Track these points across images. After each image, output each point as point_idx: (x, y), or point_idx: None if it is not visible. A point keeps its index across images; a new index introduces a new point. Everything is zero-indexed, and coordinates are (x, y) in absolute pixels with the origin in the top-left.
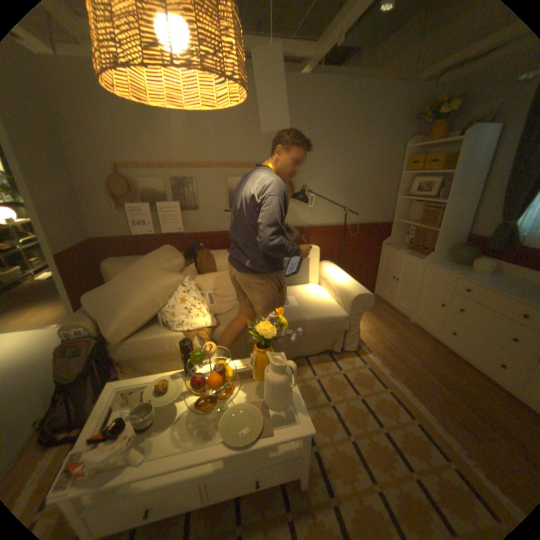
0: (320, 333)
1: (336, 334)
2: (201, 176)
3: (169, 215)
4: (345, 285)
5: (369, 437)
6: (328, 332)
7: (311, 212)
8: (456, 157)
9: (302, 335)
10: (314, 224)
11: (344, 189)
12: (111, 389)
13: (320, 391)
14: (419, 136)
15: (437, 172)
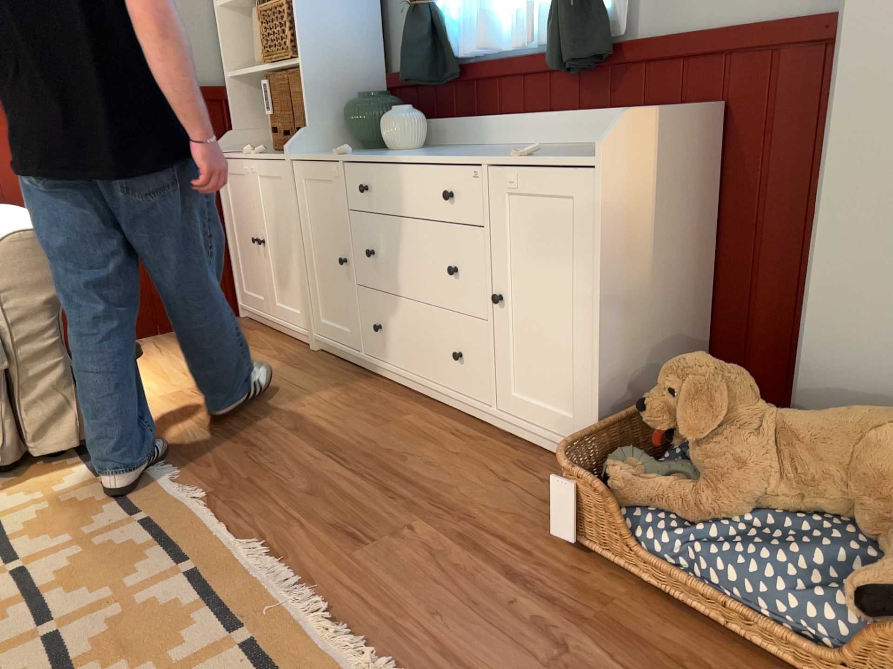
0: None
1: None
2: None
3: None
4: None
5: None
6: None
7: None
8: None
9: None
10: None
11: None
12: None
13: None
14: None
15: None
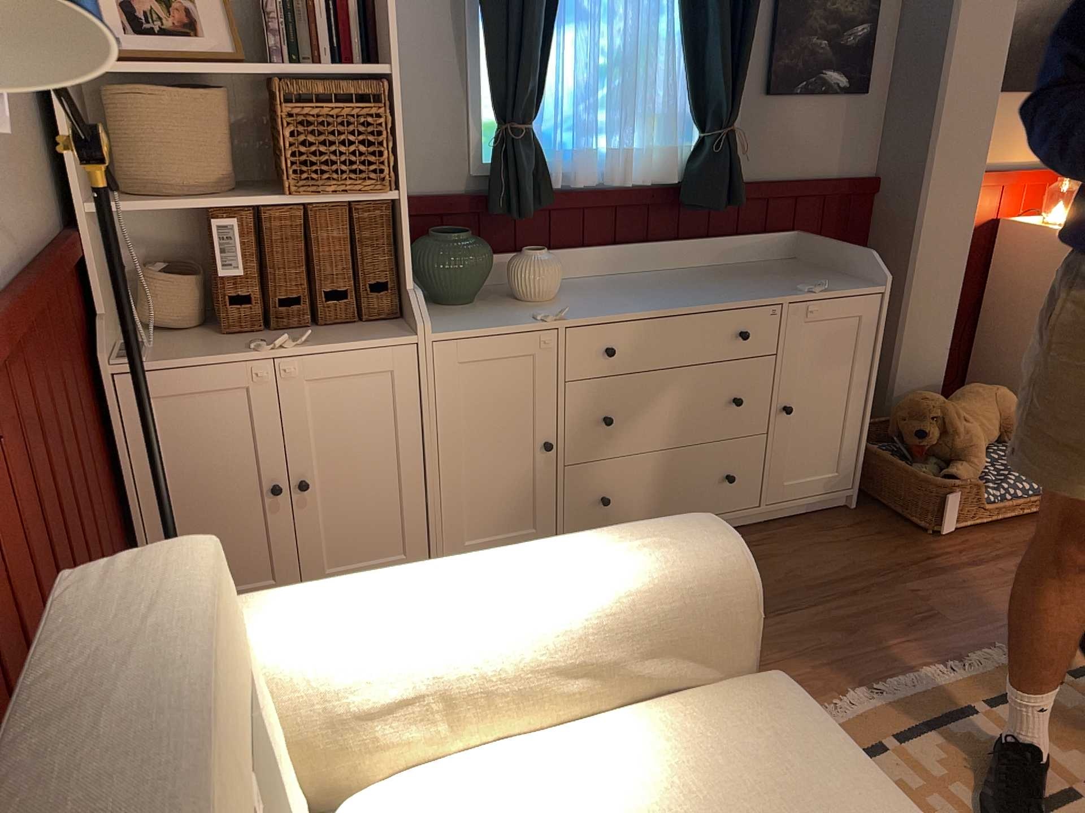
0: None
1: None
2: None
3: None
4: (623, 580)
5: None
6: None
7: None
8: None
9: None
10: None
11: None
12: None
13: None
14: None
15: None
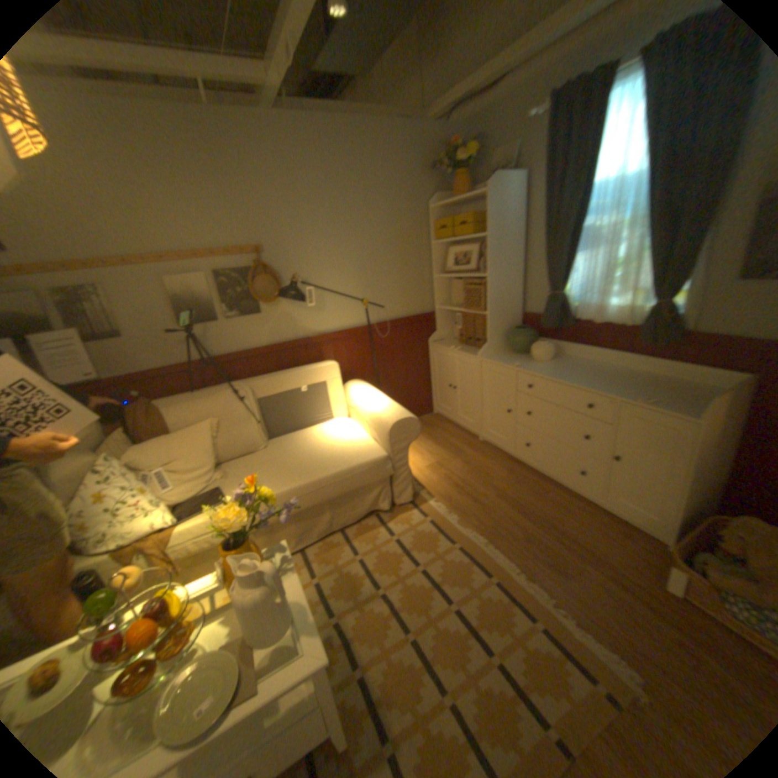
0: (353, 490)
1: (376, 485)
2: (111, 281)
3: (58, 354)
4: (377, 412)
5: (433, 625)
6: (363, 486)
7: (316, 313)
8: (485, 217)
9: (324, 501)
10: (325, 331)
11: (358, 274)
12: None
13: (364, 578)
14: (441, 193)
15: (470, 239)
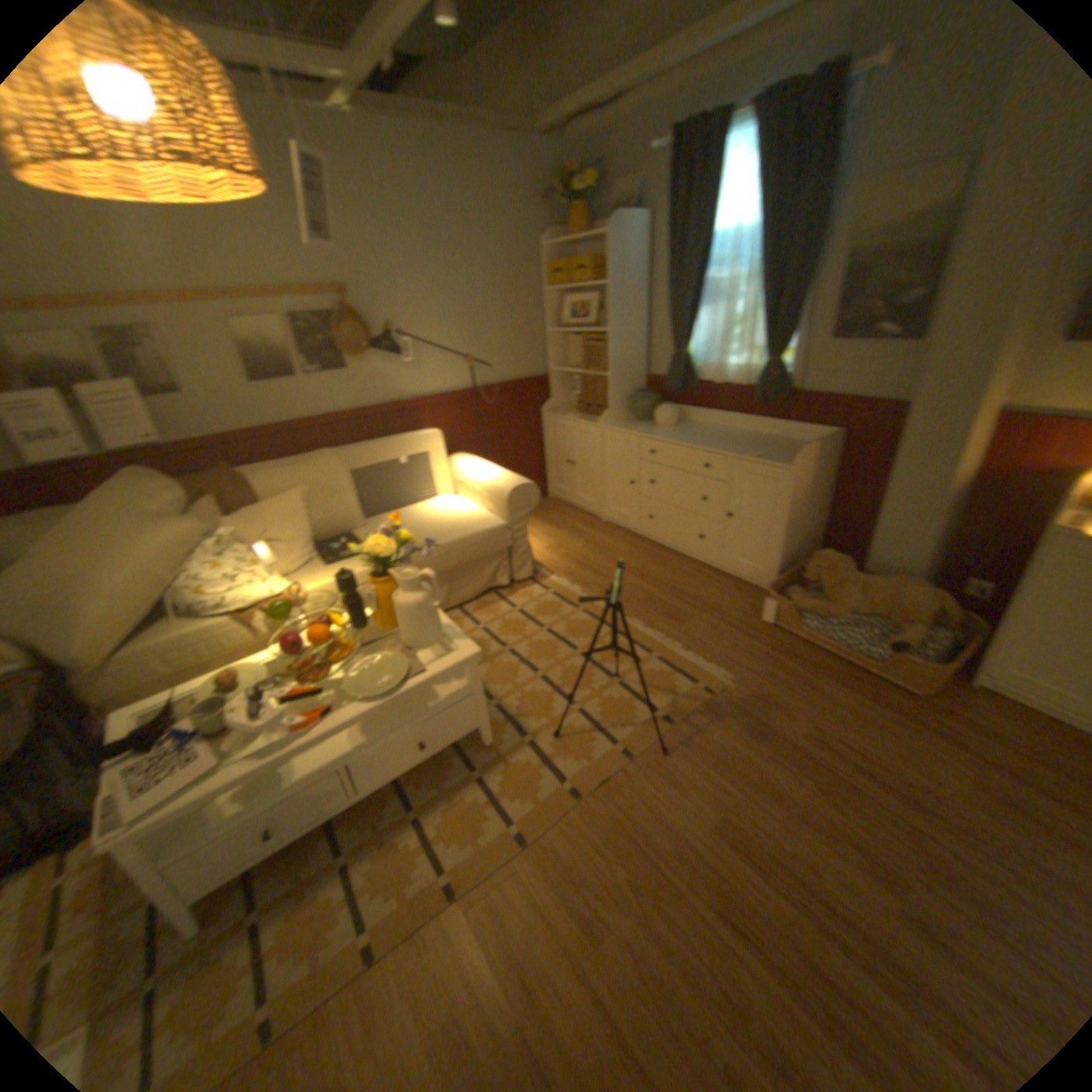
0: (471, 563)
1: (494, 558)
2: (165, 322)
3: (111, 409)
4: (492, 481)
5: (560, 665)
6: (482, 556)
7: (410, 372)
8: (605, 263)
9: (442, 570)
10: (421, 394)
11: (458, 325)
12: (122, 720)
13: (489, 641)
14: (554, 229)
15: (588, 287)
